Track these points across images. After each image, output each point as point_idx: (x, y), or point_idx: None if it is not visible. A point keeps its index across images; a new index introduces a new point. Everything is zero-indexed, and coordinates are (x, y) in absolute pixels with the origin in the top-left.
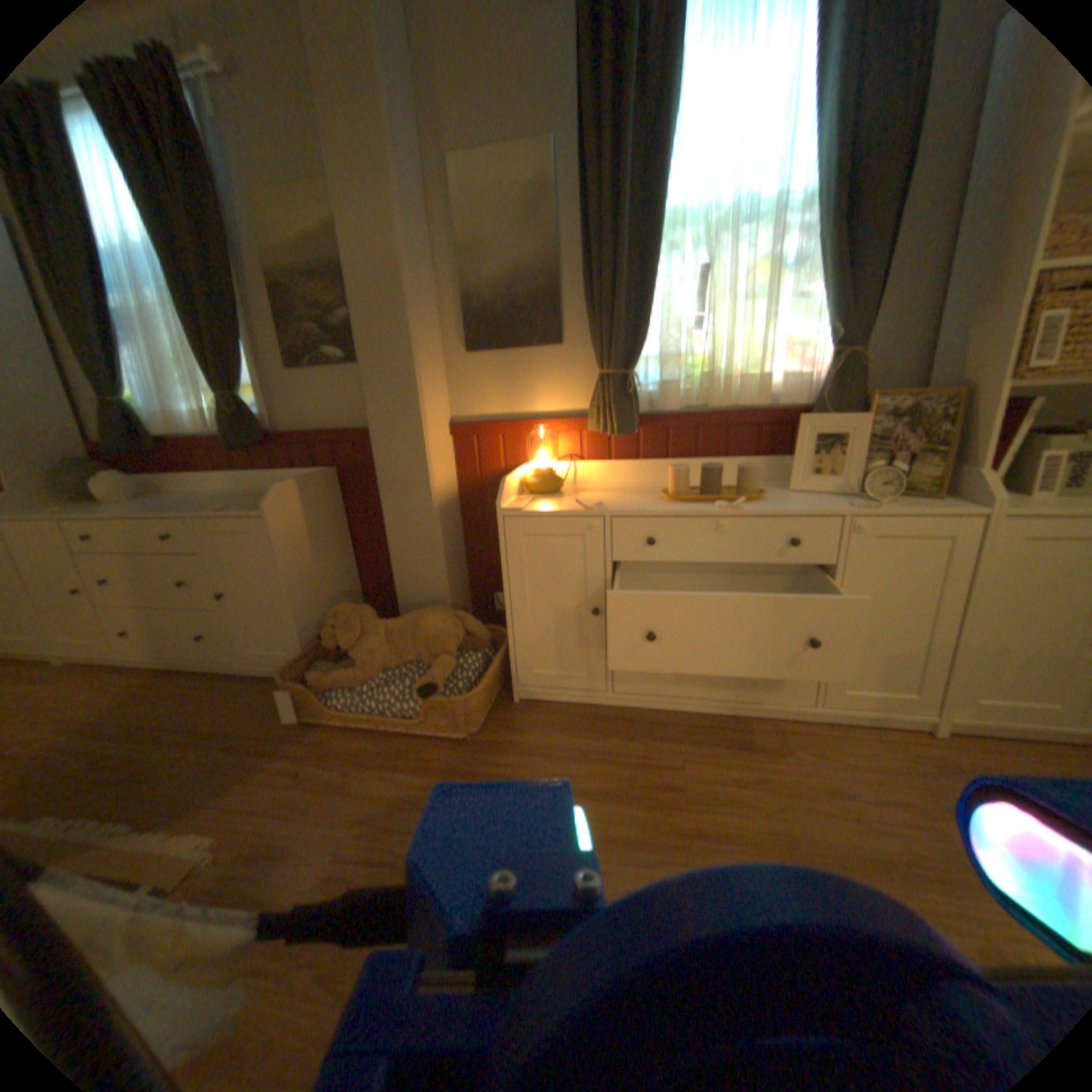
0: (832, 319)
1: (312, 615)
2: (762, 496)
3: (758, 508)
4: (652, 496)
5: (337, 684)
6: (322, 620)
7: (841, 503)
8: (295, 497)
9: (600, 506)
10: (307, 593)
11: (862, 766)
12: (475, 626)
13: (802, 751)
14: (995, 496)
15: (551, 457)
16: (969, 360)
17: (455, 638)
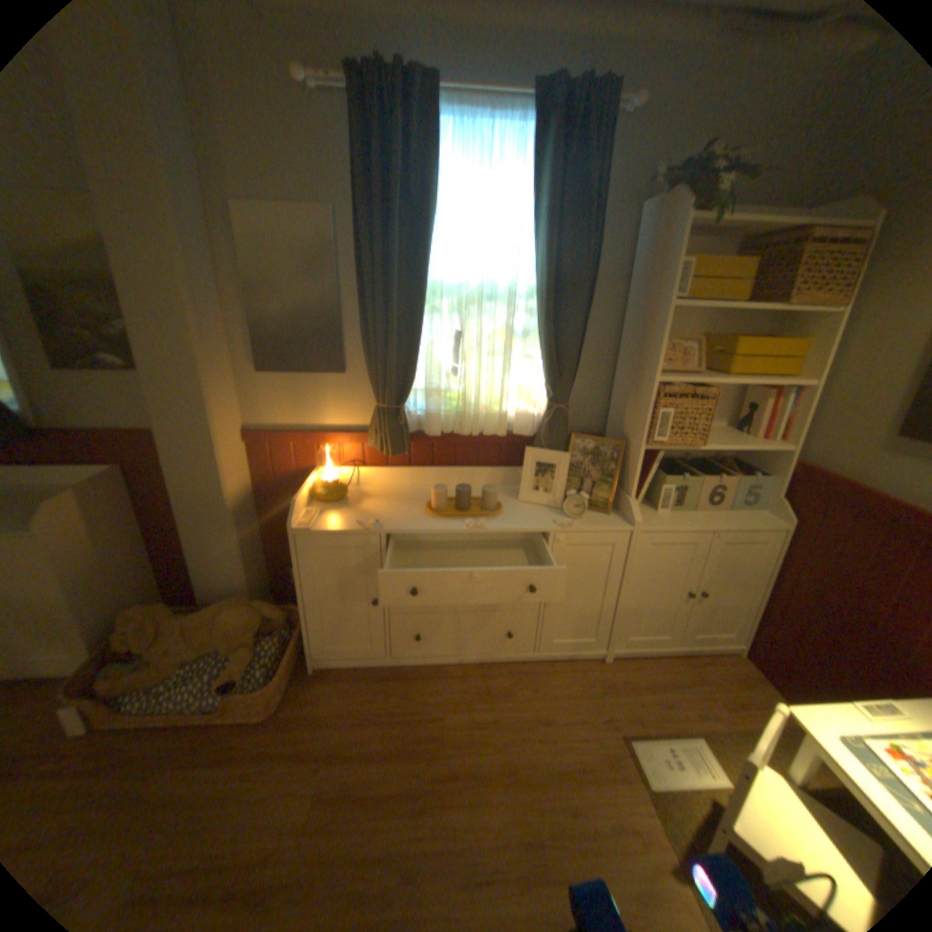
0: (545, 382)
1: (98, 614)
2: (497, 512)
3: (494, 525)
4: (420, 505)
5: (131, 687)
6: (110, 615)
7: (549, 518)
8: (73, 502)
9: (377, 524)
10: (91, 596)
11: (560, 695)
12: (271, 613)
13: (524, 688)
14: (636, 519)
15: (337, 467)
16: (626, 421)
17: (252, 629)
